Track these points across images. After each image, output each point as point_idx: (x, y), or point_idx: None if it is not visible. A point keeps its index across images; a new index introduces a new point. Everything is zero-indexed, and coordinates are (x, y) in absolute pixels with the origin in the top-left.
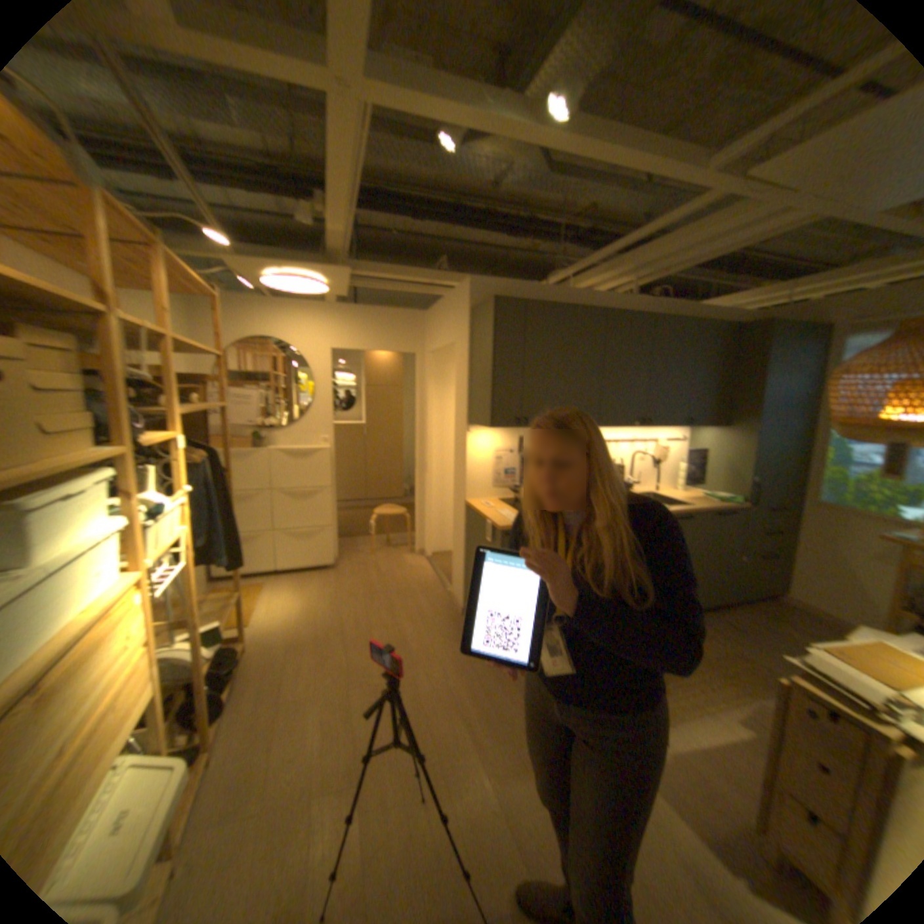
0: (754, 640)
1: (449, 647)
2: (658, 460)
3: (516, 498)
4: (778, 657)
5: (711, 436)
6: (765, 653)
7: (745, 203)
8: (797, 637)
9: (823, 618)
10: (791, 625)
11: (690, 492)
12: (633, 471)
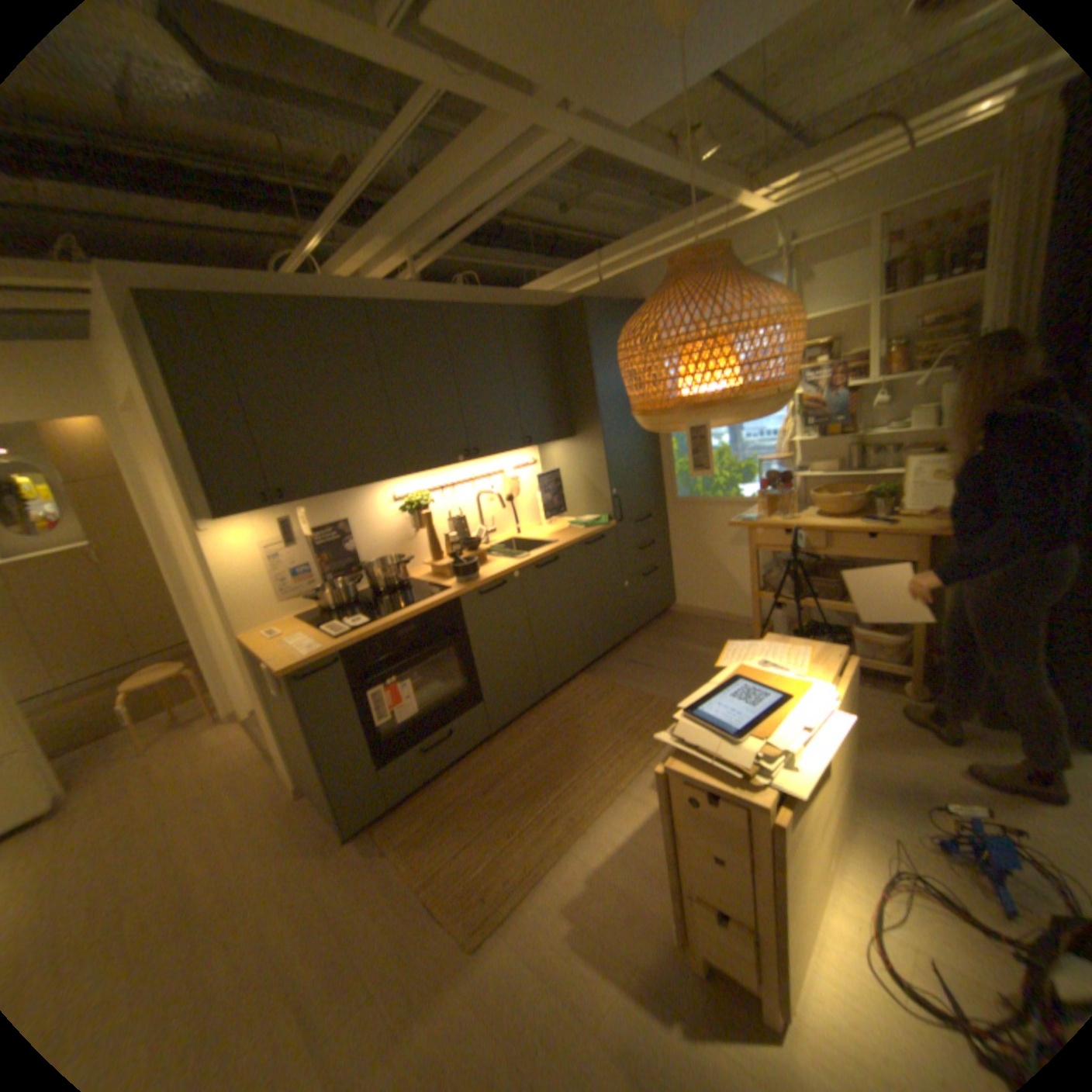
0: (652, 669)
1: (270, 869)
2: (509, 496)
3: (321, 606)
4: (676, 681)
5: (560, 452)
6: (664, 681)
7: (483, 120)
8: (689, 648)
9: (707, 616)
10: (682, 636)
11: (555, 524)
12: (483, 517)
